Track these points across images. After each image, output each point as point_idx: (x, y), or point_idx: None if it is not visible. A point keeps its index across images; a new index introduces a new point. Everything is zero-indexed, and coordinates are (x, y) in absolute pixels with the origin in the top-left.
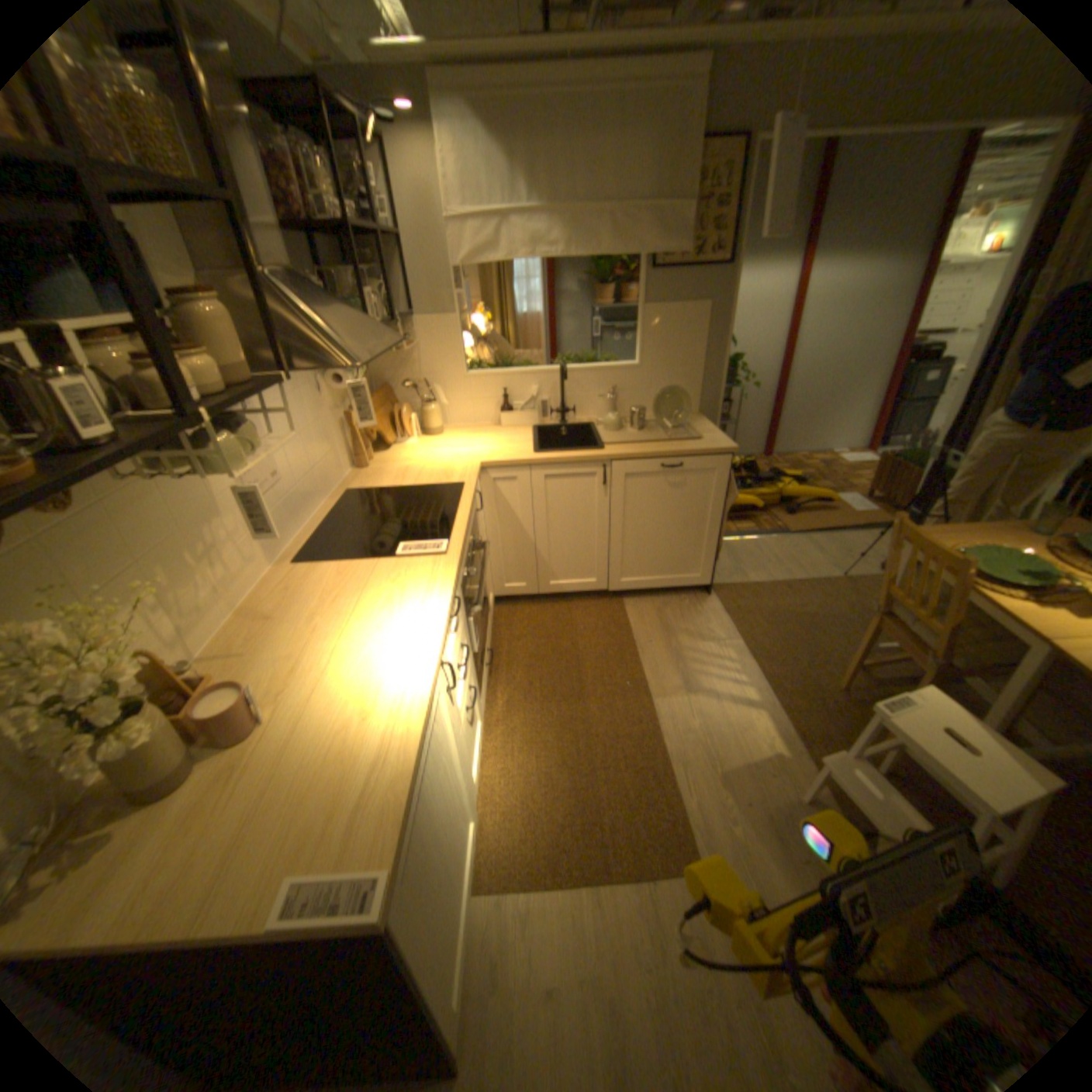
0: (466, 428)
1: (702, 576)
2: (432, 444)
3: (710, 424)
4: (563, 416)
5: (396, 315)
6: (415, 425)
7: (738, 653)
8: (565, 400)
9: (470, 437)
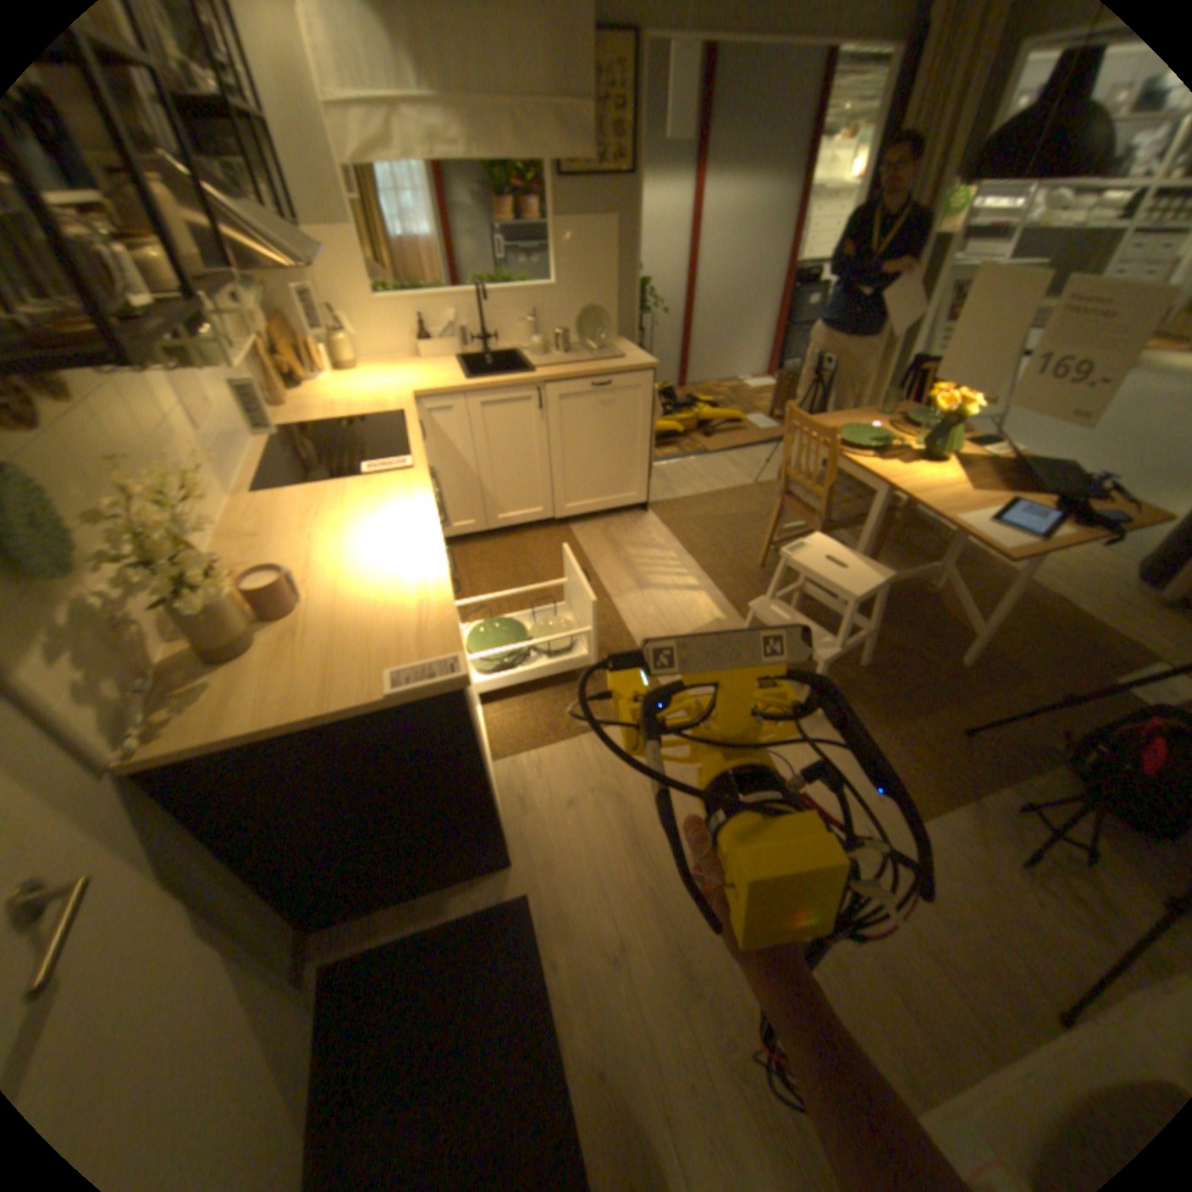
0: (379, 363)
1: (636, 499)
2: (347, 380)
3: (627, 349)
4: (482, 345)
5: None
6: (317, 362)
7: (675, 554)
8: (482, 327)
9: (387, 371)
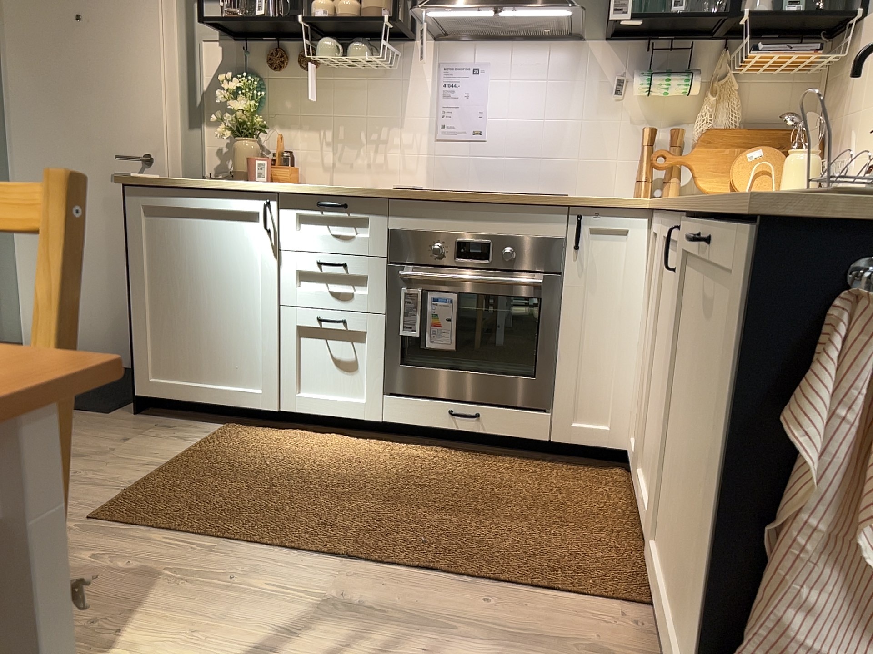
0: None
1: None
2: None
3: None
4: None
5: (853, 23)
6: None
7: None
8: None
9: None
